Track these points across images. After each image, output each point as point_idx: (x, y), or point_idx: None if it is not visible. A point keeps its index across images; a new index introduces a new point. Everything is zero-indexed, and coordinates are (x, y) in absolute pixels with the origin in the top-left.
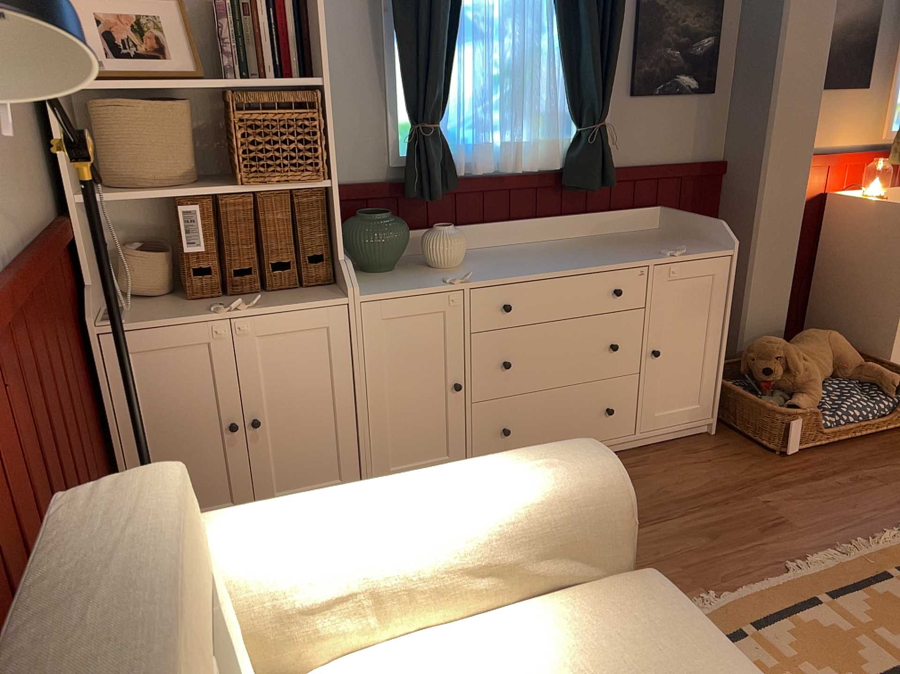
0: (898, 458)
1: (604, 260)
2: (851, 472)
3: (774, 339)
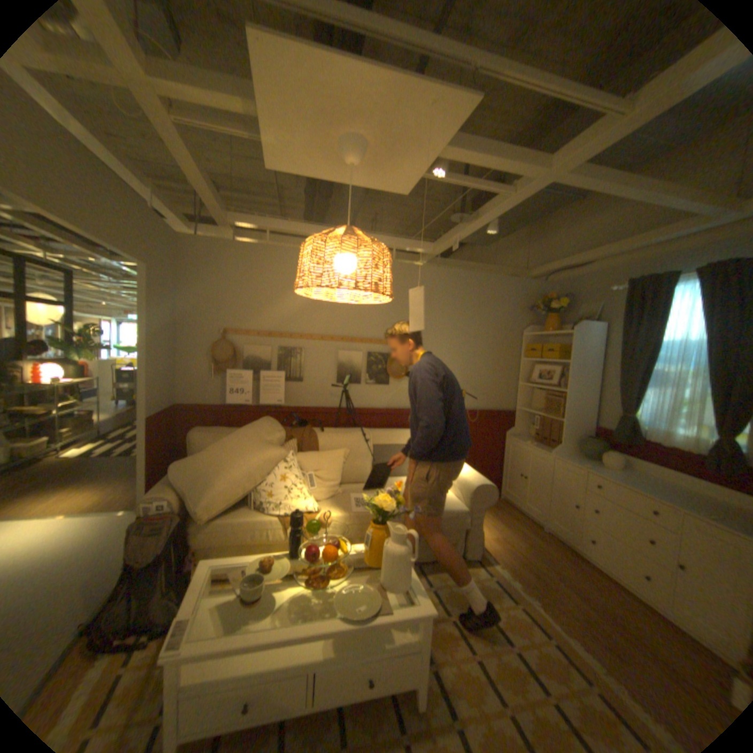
0: None
1: (666, 497)
2: None
3: None
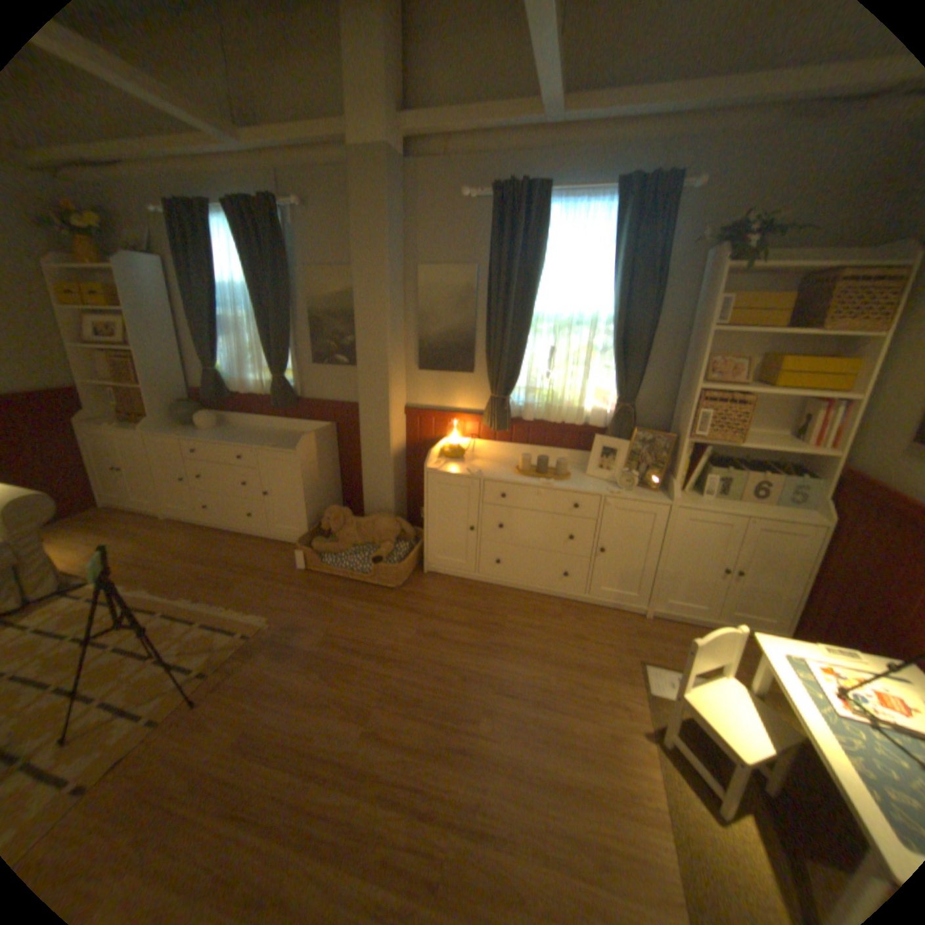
0: (344, 597)
1: (245, 442)
2: (307, 590)
3: (343, 509)
